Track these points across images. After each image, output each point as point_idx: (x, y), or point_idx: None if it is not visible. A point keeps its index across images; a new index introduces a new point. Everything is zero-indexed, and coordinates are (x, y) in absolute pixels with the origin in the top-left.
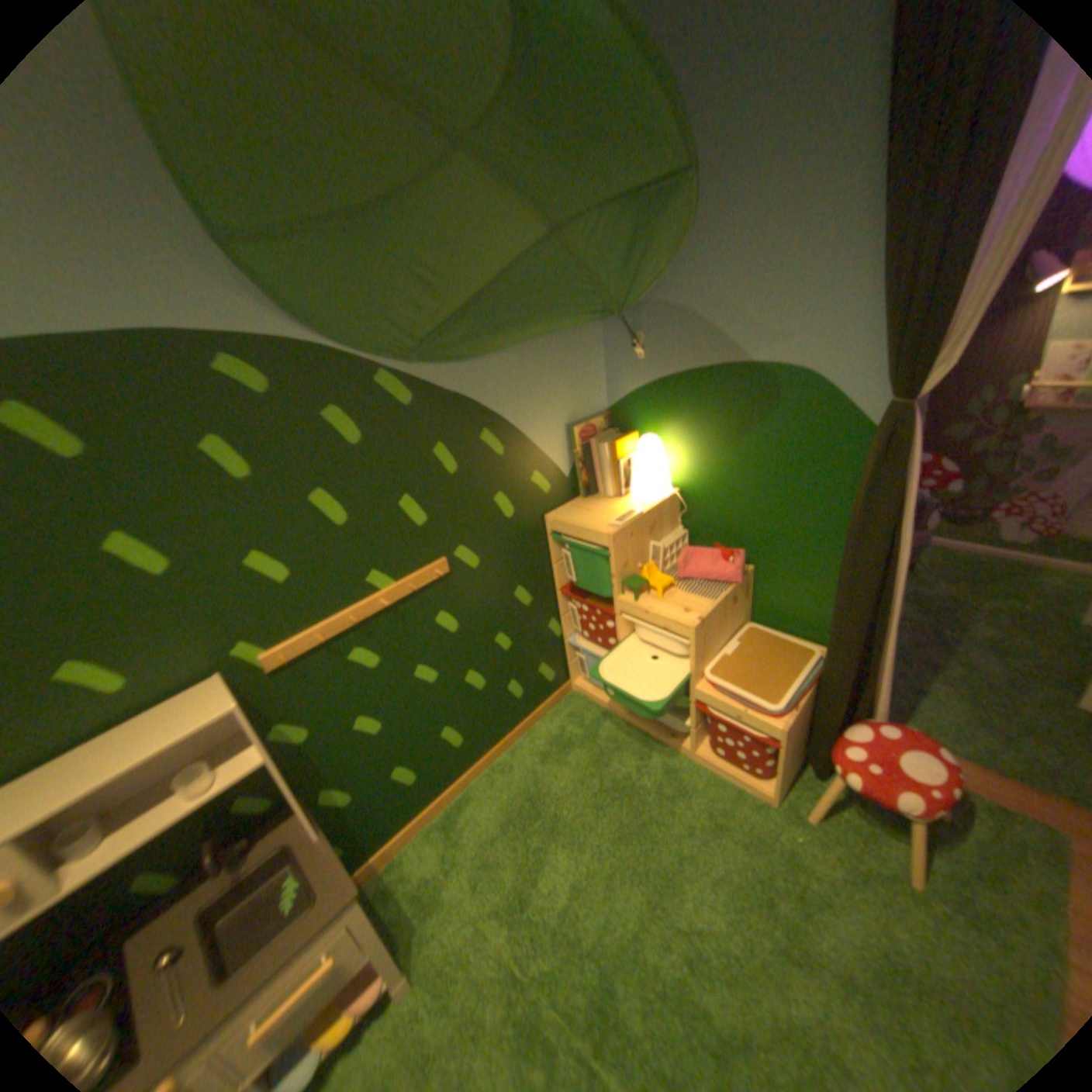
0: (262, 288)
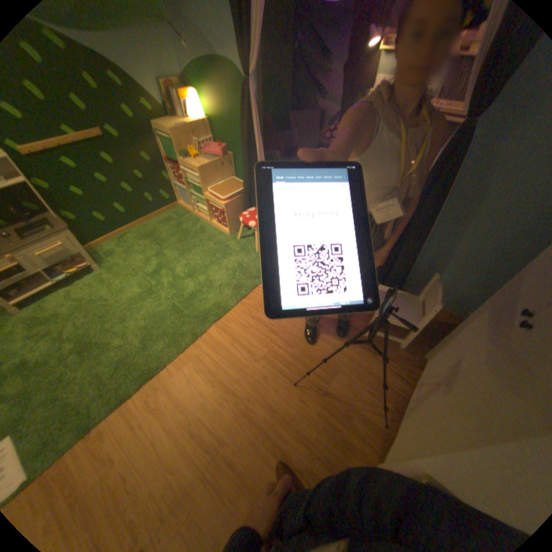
0: None
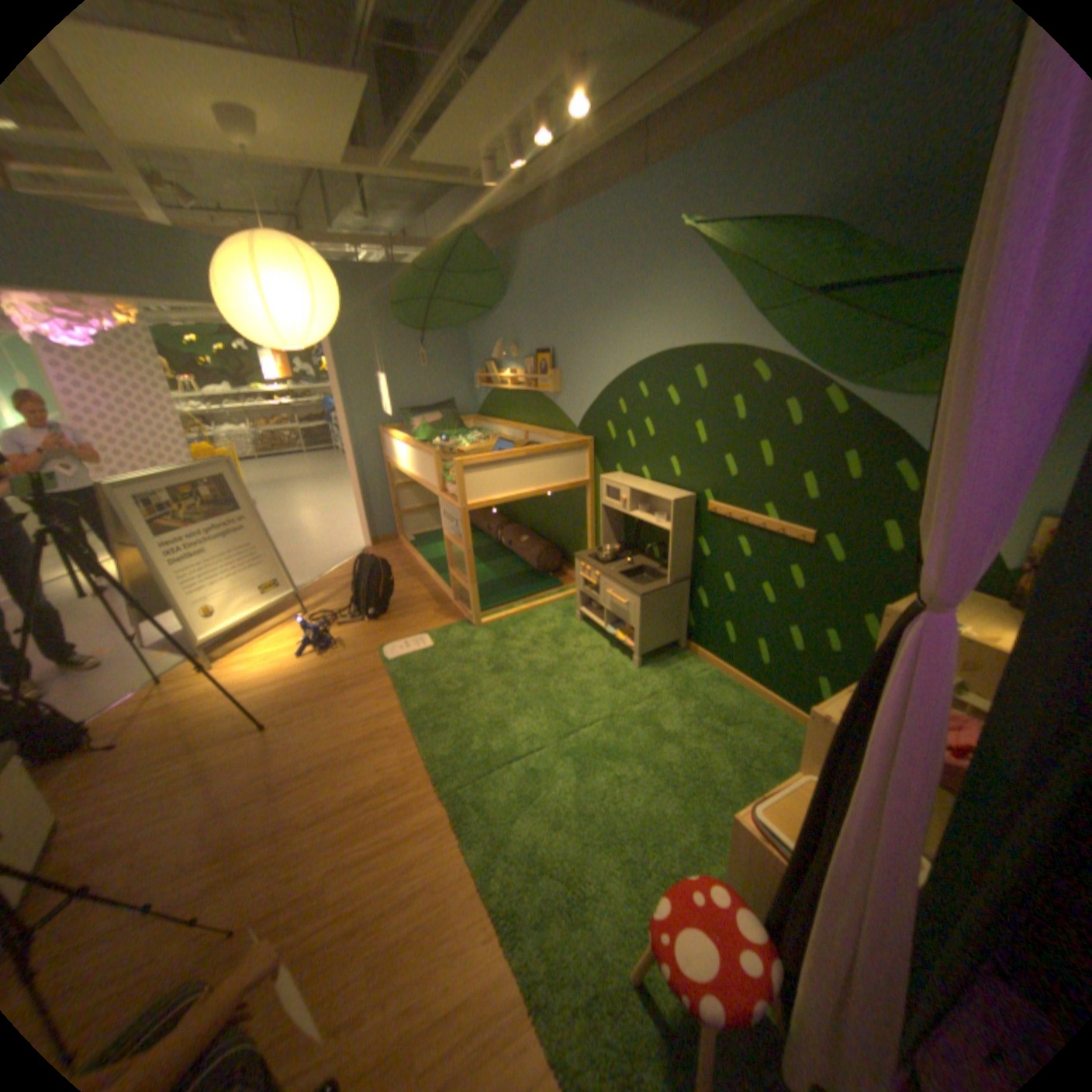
0: (785, 329)
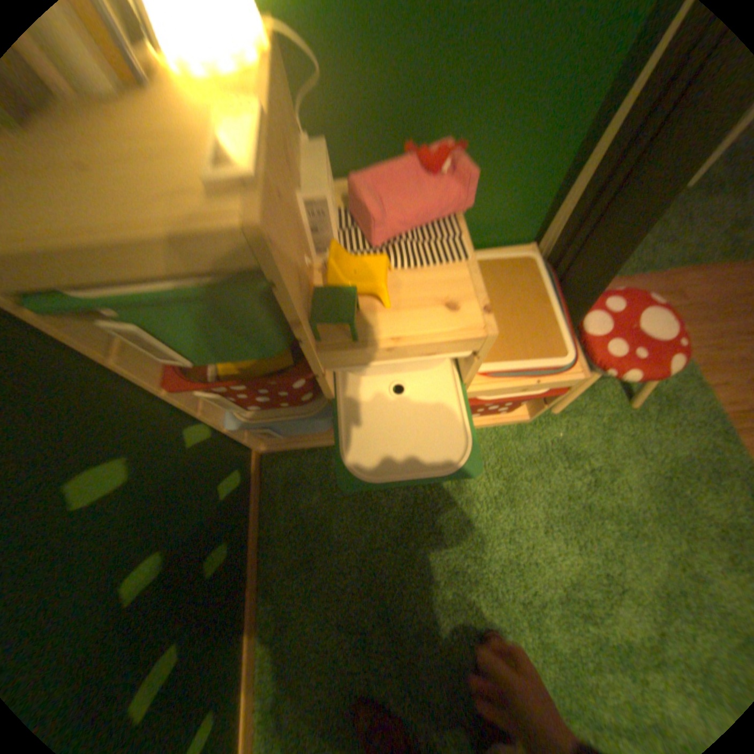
0: None
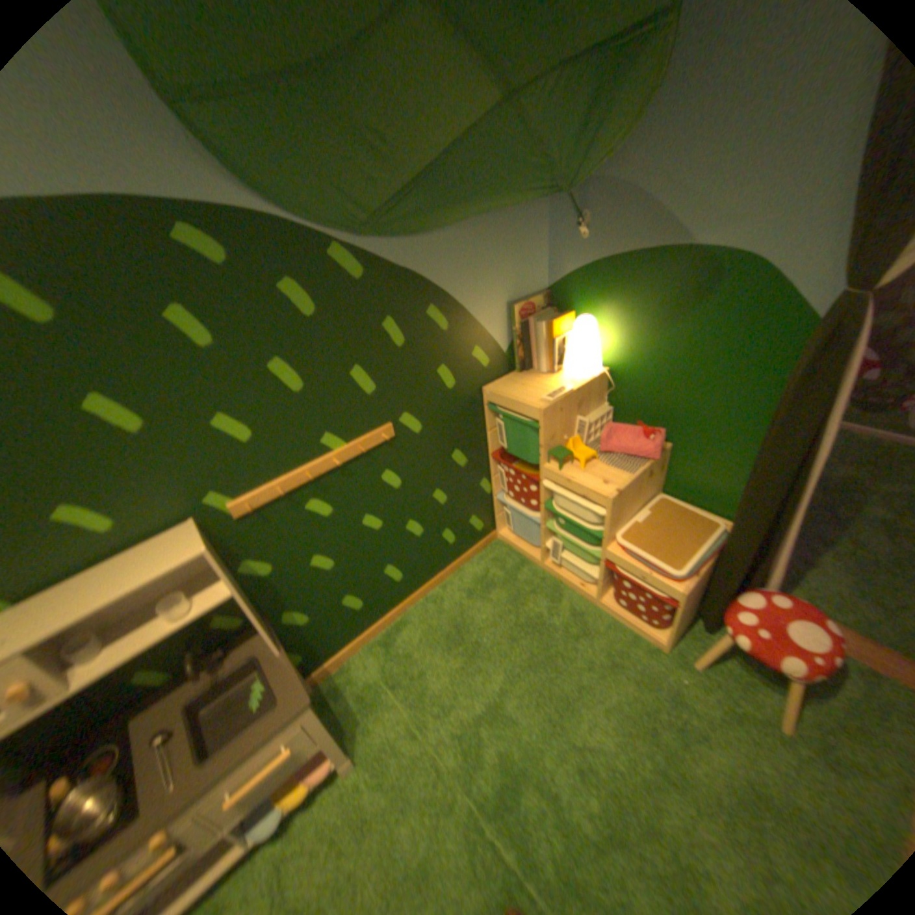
0: (213, 153)
